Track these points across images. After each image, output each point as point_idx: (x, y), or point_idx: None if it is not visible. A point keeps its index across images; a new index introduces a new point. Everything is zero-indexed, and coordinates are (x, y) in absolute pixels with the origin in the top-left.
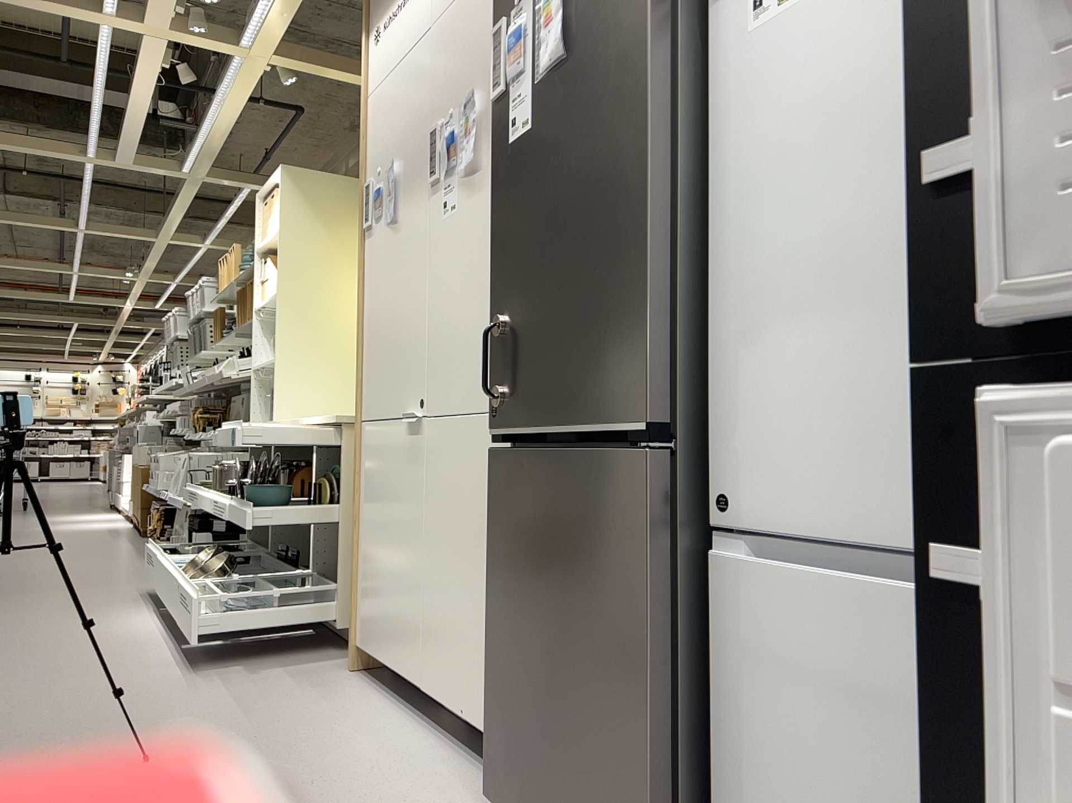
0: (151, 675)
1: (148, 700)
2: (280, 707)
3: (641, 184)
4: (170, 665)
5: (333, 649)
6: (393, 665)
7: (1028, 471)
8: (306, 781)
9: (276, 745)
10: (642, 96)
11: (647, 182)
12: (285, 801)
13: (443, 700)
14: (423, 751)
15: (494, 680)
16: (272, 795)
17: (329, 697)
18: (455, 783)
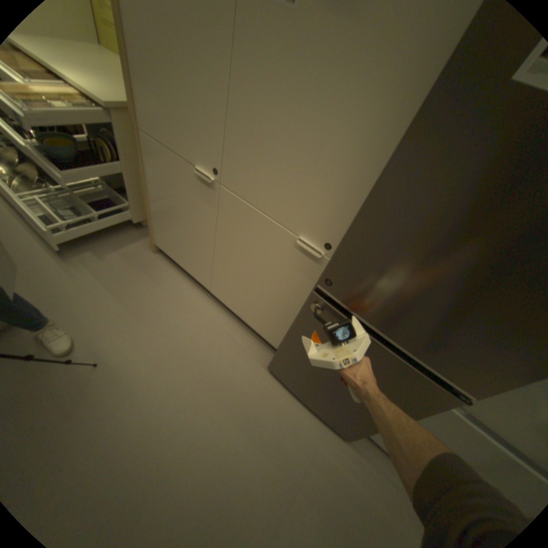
0: (37, 265)
1: (54, 295)
2: (137, 293)
3: None
4: (44, 253)
5: (133, 228)
6: (189, 270)
7: None
8: (186, 359)
9: (155, 330)
10: None
11: None
12: (186, 379)
13: (227, 303)
14: (222, 322)
15: (284, 350)
16: (177, 376)
17: (157, 280)
18: (245, 345)
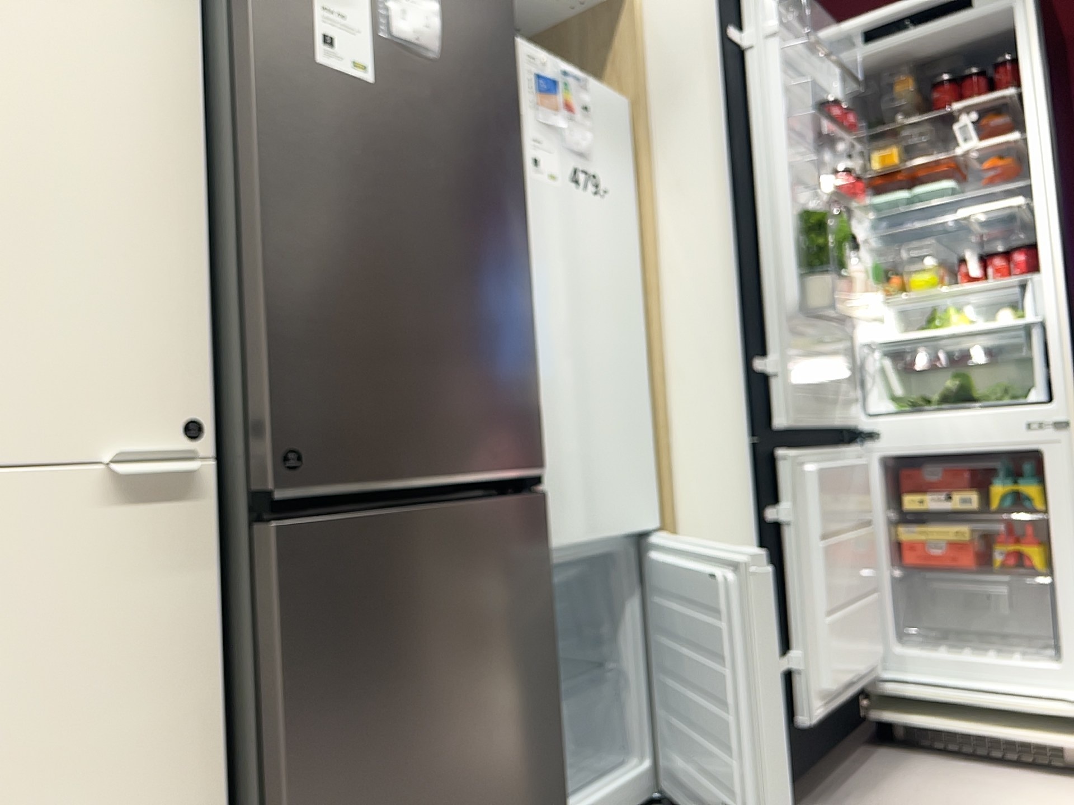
0: None
1: None
2: None
3: (523, 255)
4: None
5: None
6: None
7: (794, 471)
8: None
9: None
10: (518, 178)
11: (528, 257)
12: None
13: None
14: None
15: None
16: None
17: None
18: None
